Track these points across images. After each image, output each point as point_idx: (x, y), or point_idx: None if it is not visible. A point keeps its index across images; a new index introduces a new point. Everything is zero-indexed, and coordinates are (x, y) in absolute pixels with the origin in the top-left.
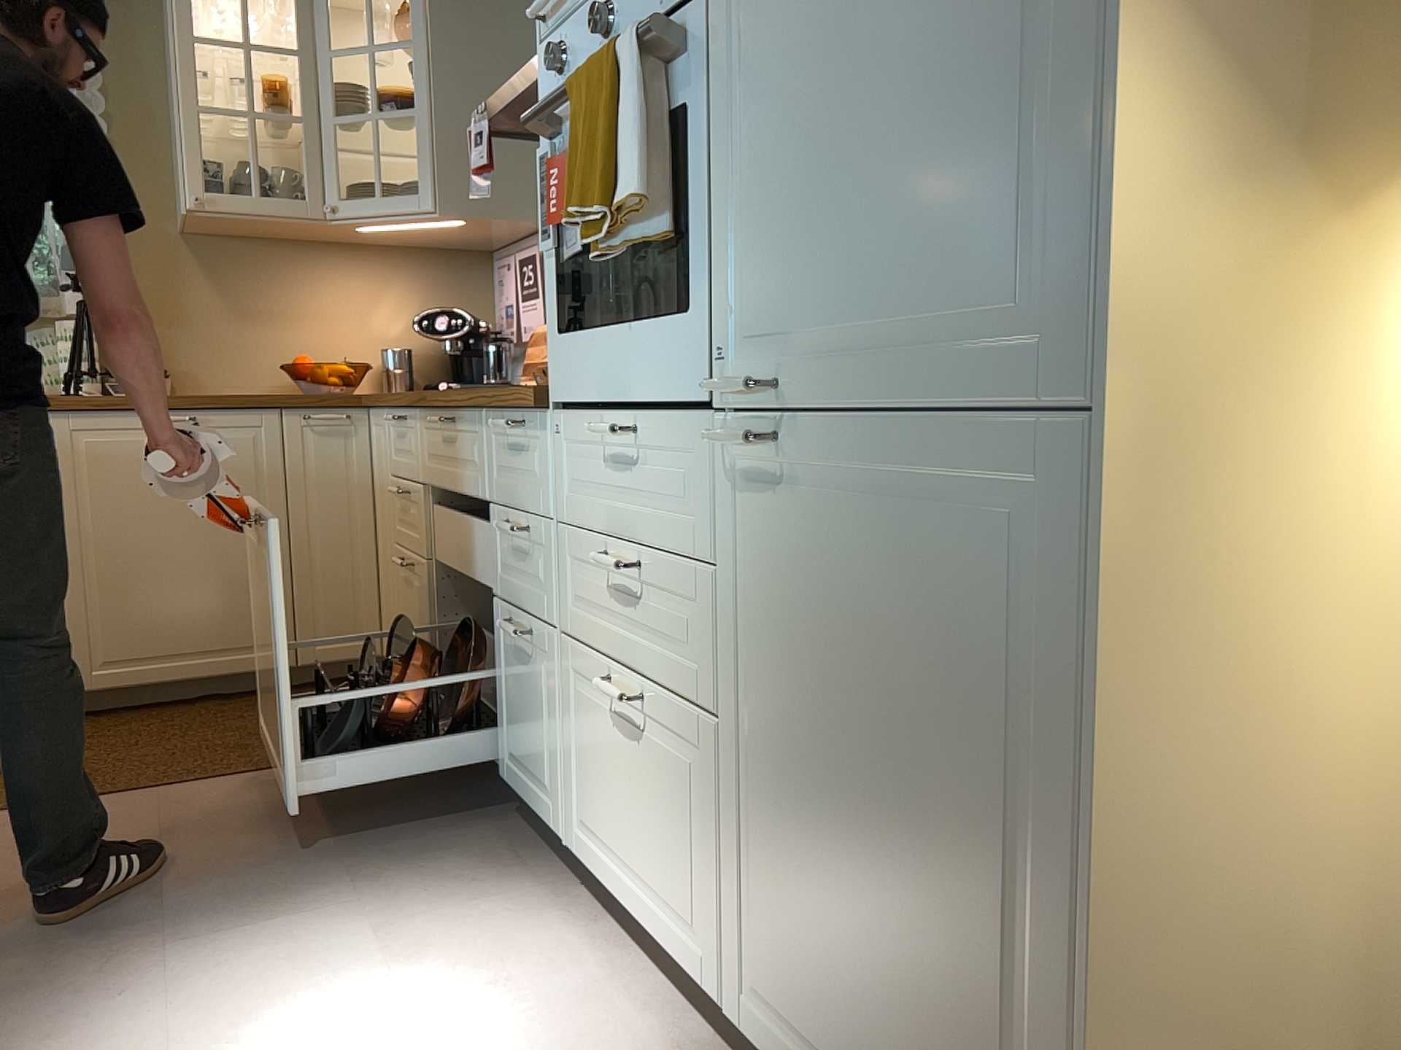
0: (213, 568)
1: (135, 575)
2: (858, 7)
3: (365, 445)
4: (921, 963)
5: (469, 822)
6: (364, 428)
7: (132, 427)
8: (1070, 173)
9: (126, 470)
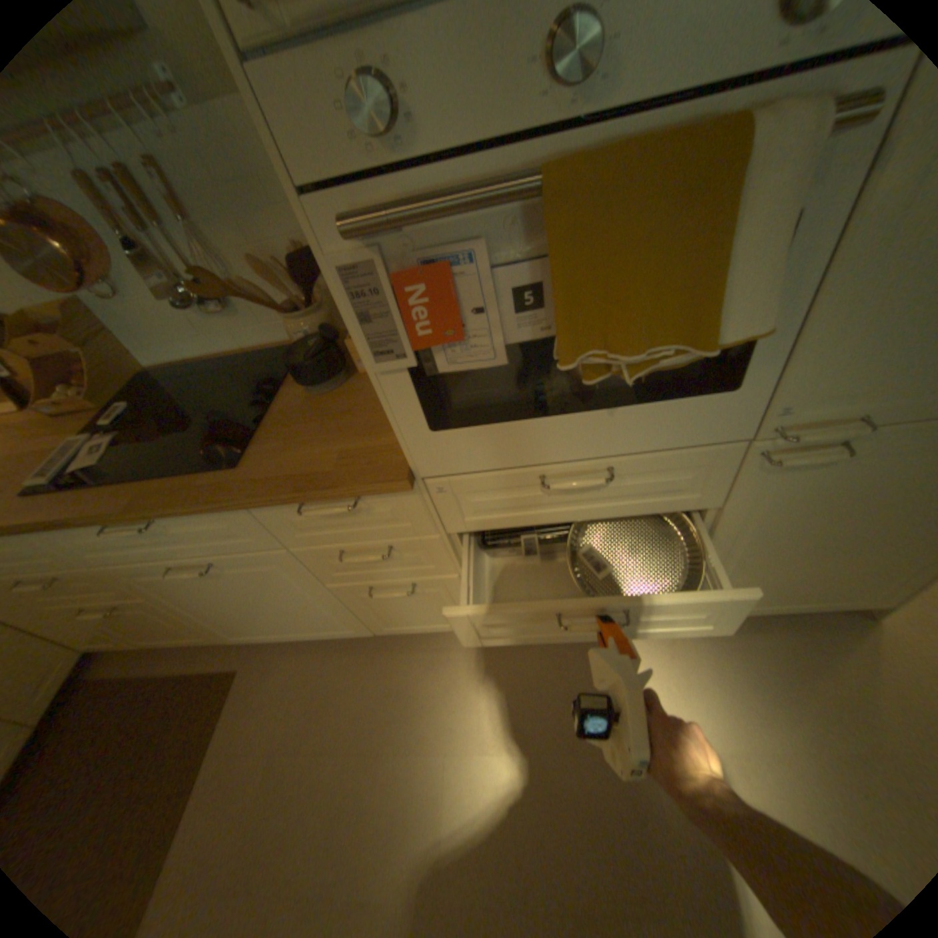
0: None
1: None
2: None
3: None
4: (856, 569)
5: (371, 663)
6: None
7: None
8: None
9: None
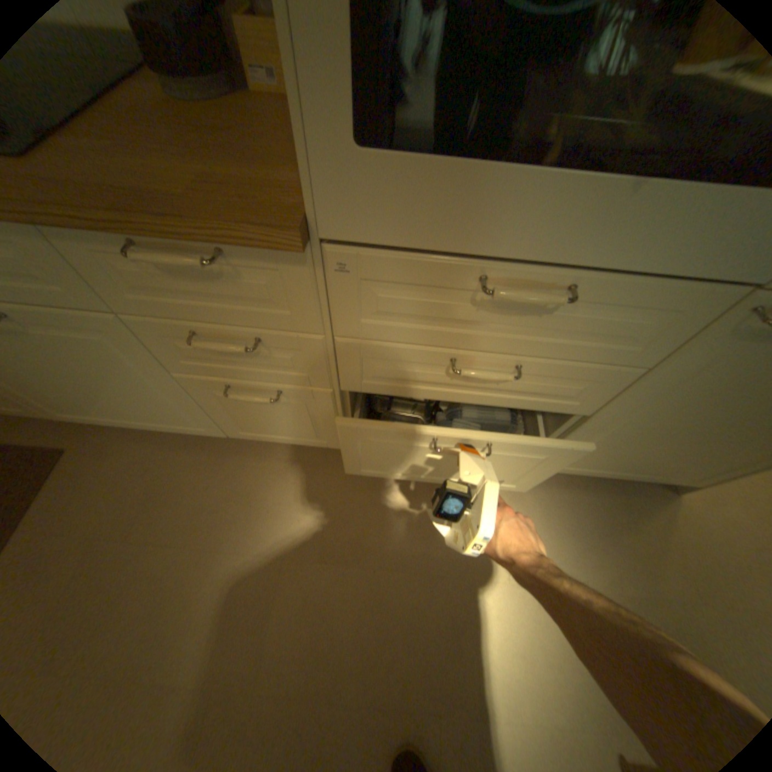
0: None
1: None
2: None
3: None
4: (710, 453)
5: (221, 463)
6: None
7: None
8: None
9: None
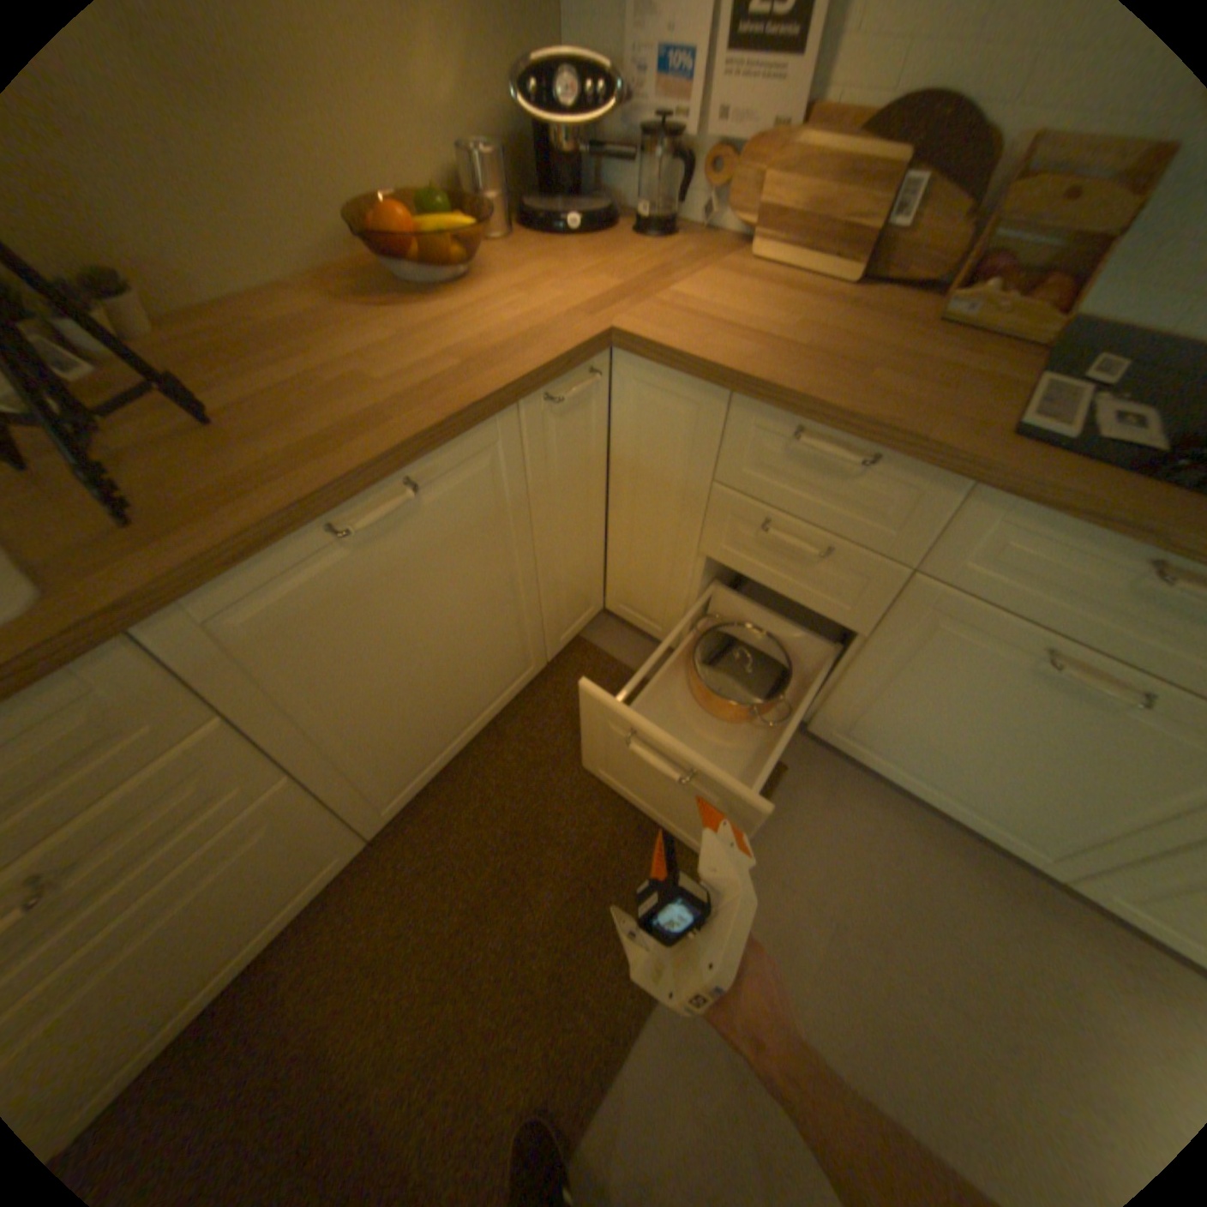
0: (475, 646)
1: (395, 715)
2: None
3: (606, 406)
4: None
5: (1016, 909)
6: (606, 382)
7: (320, 550)
8: None
9: (337, 619)
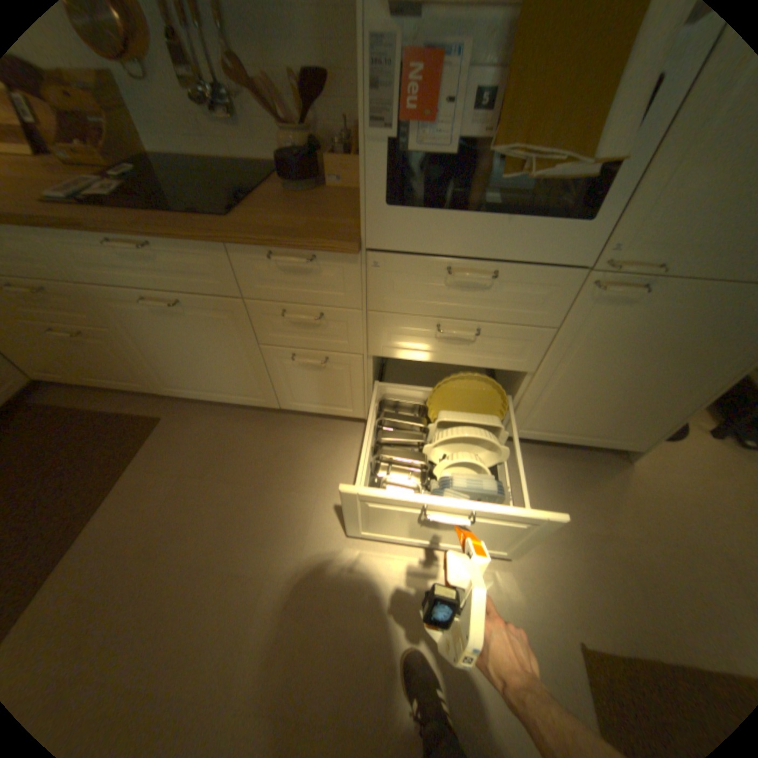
0: None
1: None
2: None
3: None
4: (629, 408)
5: (272, 430)
6: None
7: None
8: None
9: None
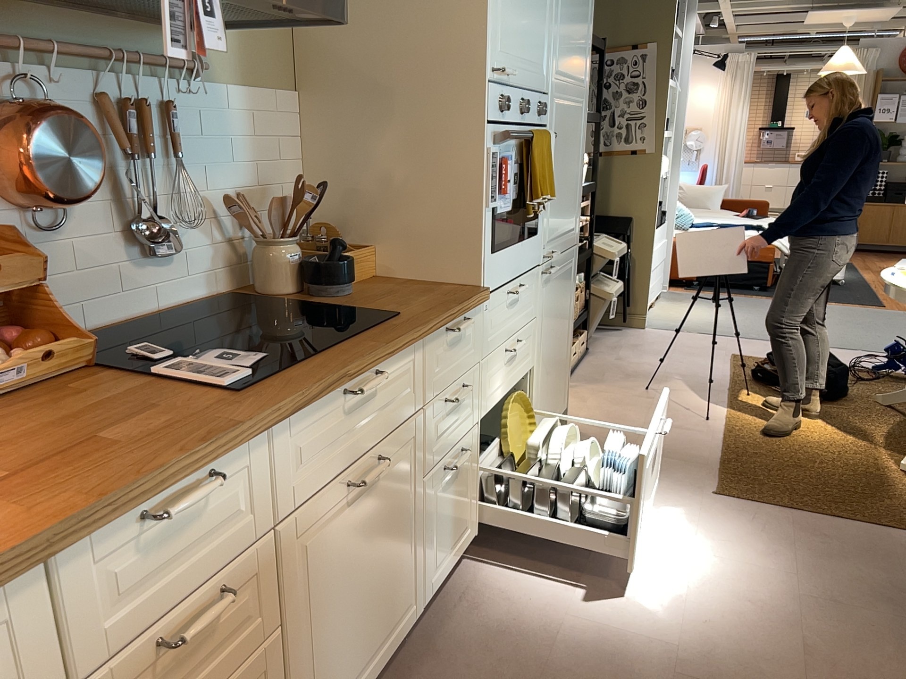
0: None
1: None
2: (566, 158)
3: None
4: (559, 366)
5: (436, 654)
6: None
7: None
8: (577, 204)
9: None
